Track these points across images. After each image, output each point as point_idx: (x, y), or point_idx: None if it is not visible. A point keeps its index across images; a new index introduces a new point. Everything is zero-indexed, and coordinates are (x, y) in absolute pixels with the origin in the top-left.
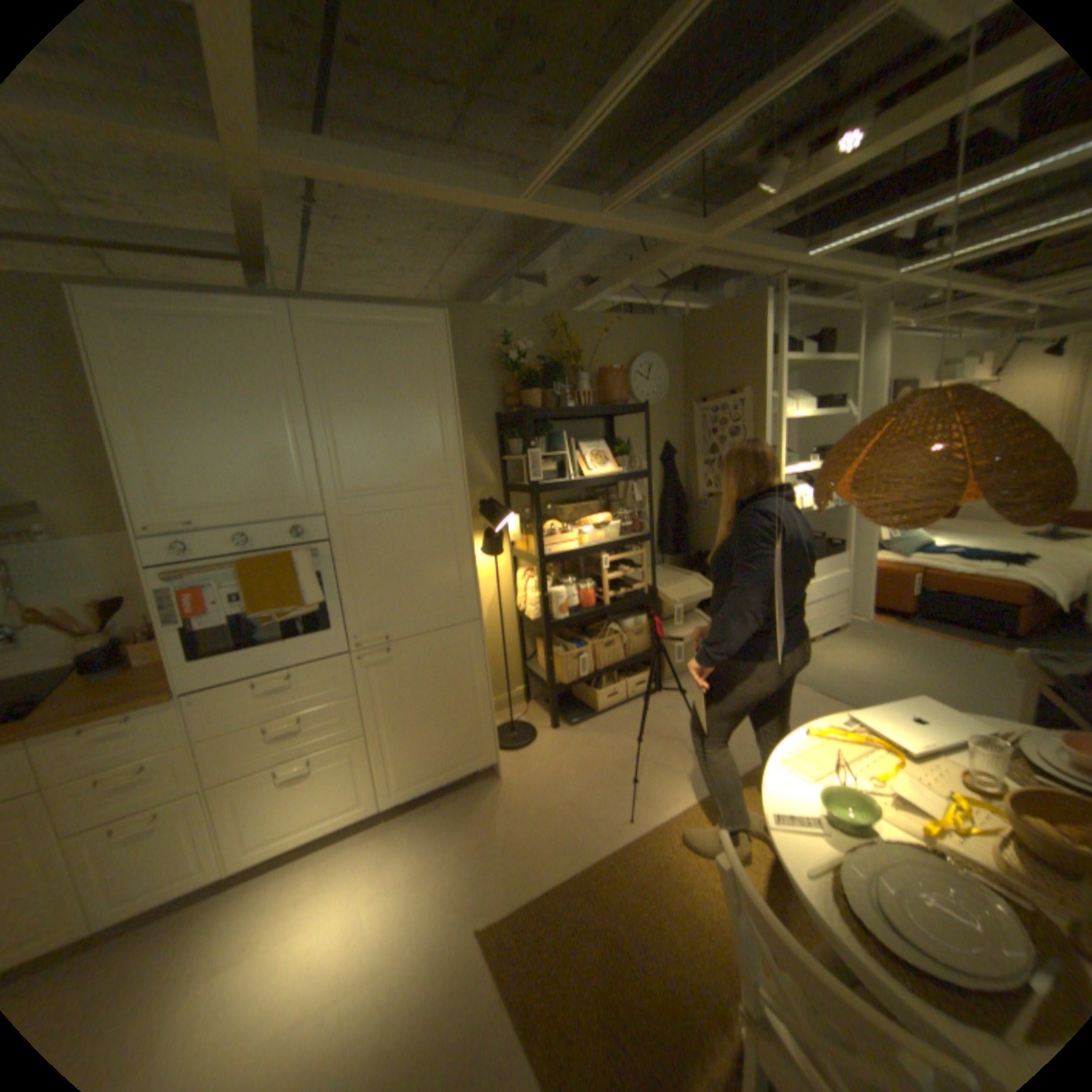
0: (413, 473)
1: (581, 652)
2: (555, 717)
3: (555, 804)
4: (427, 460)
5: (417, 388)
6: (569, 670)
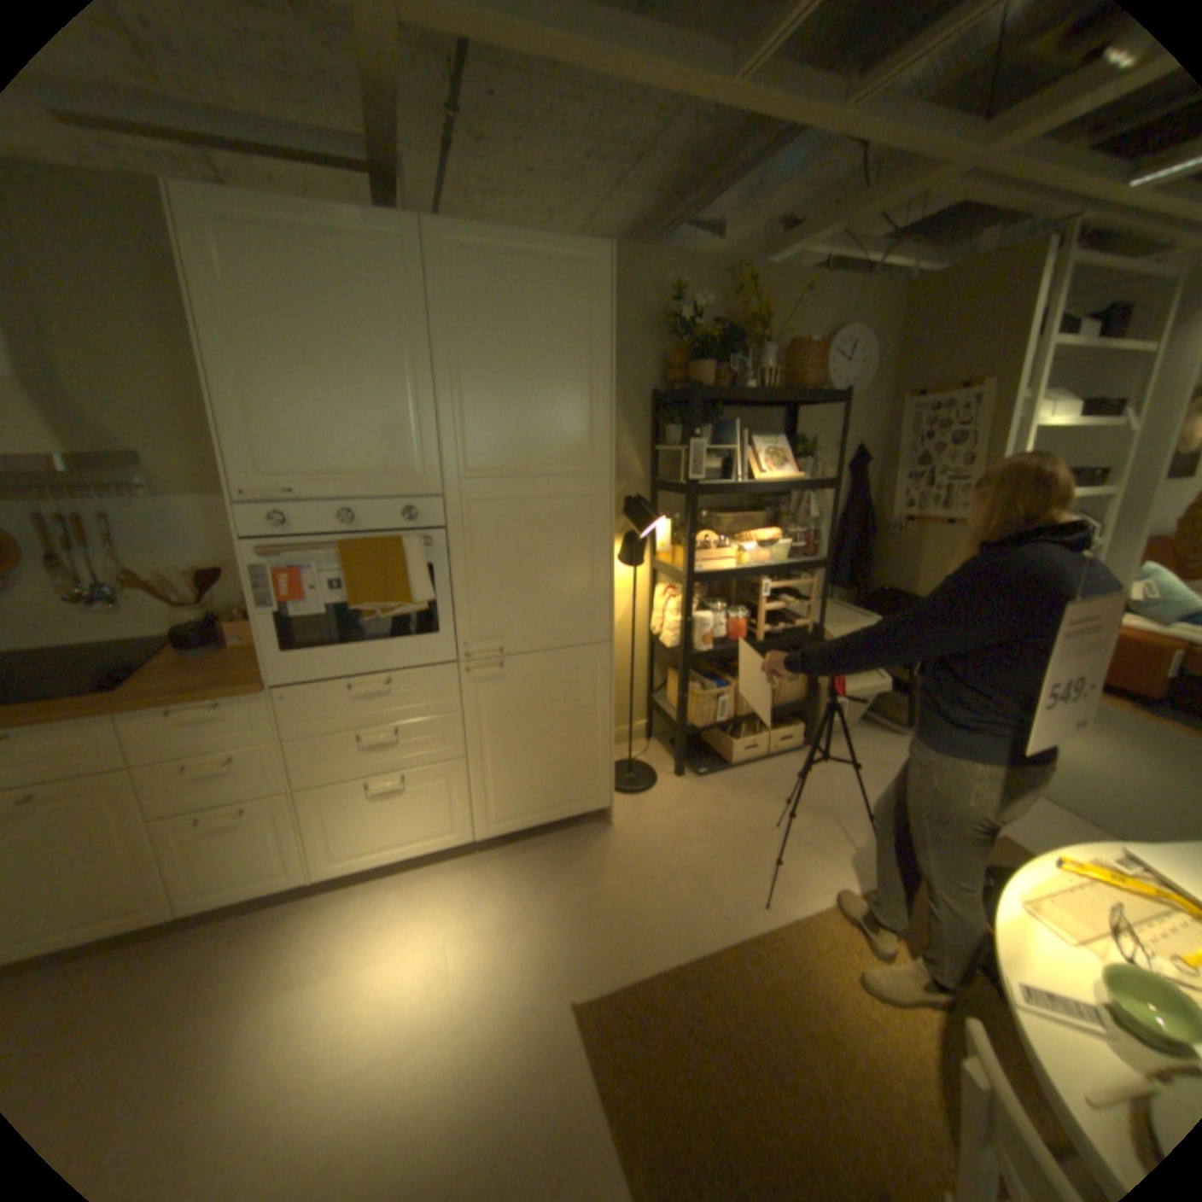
0: (552, 454)
1: (722, 692)
2: (681, 763)
3: (675, 866)
4: (570, 439)
5: (568, 345)
6: (705, 712)
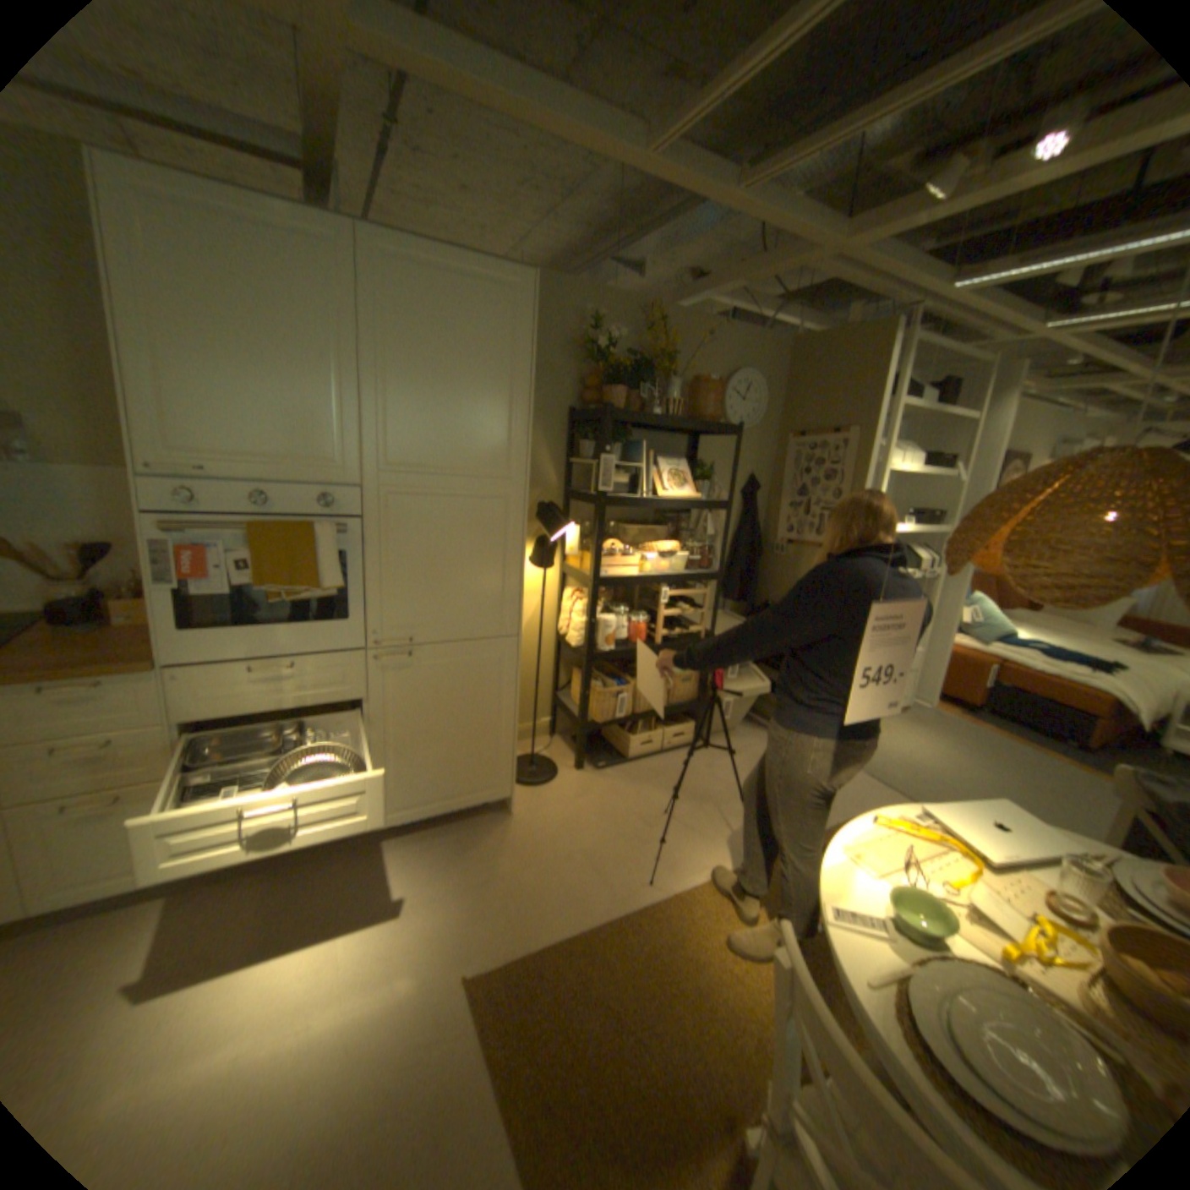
0: (470, 456)
1: (621, 690)
2: (581, 757)
3: (569, 851)
4: (489, 444)
5: (491, 358)
6: (605, 708)
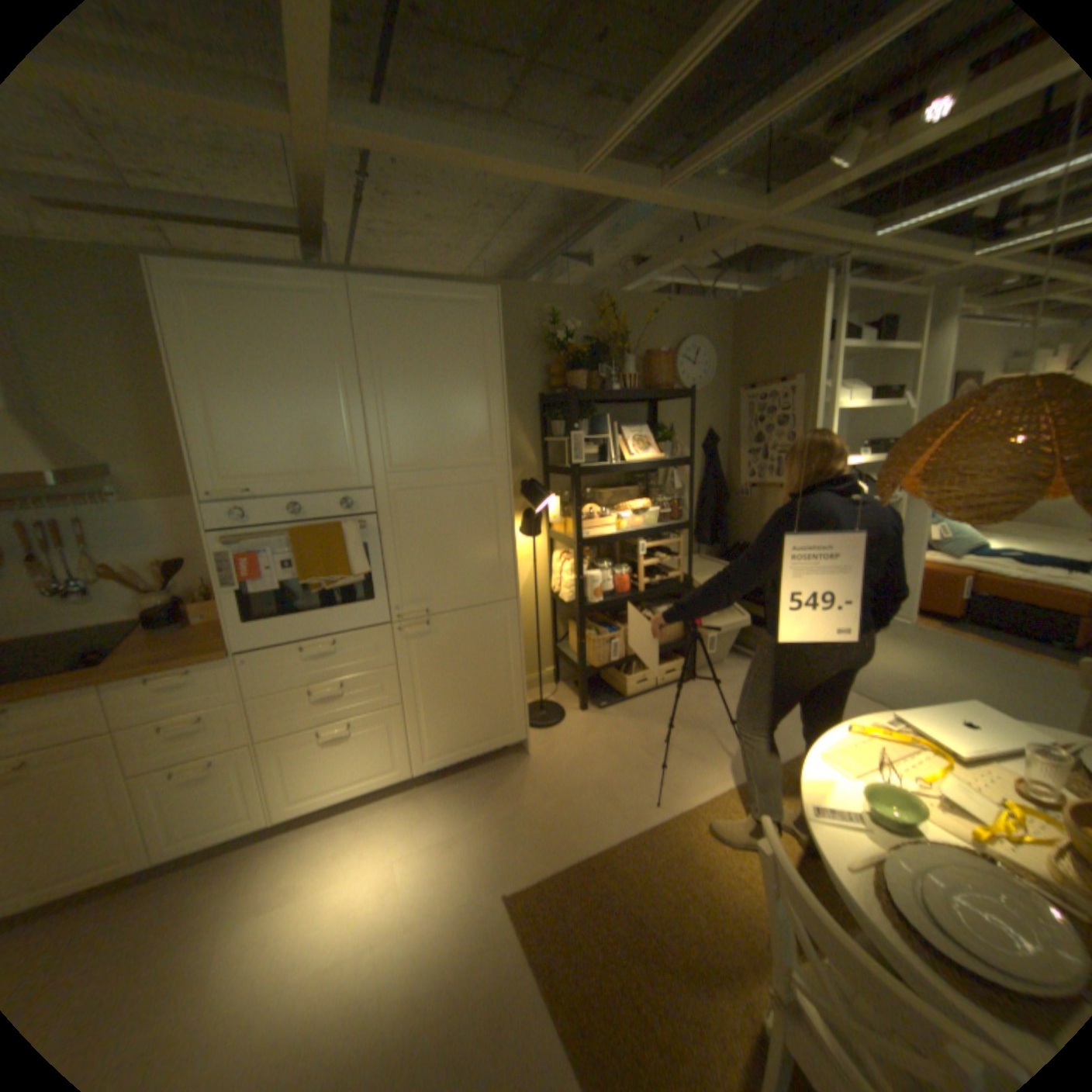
0: (459, 450)
1: (613, 636)
2: (584, 699)
3: (582, 782)
4: (473, 438)
5: (466, 366)
6: (600, 654)
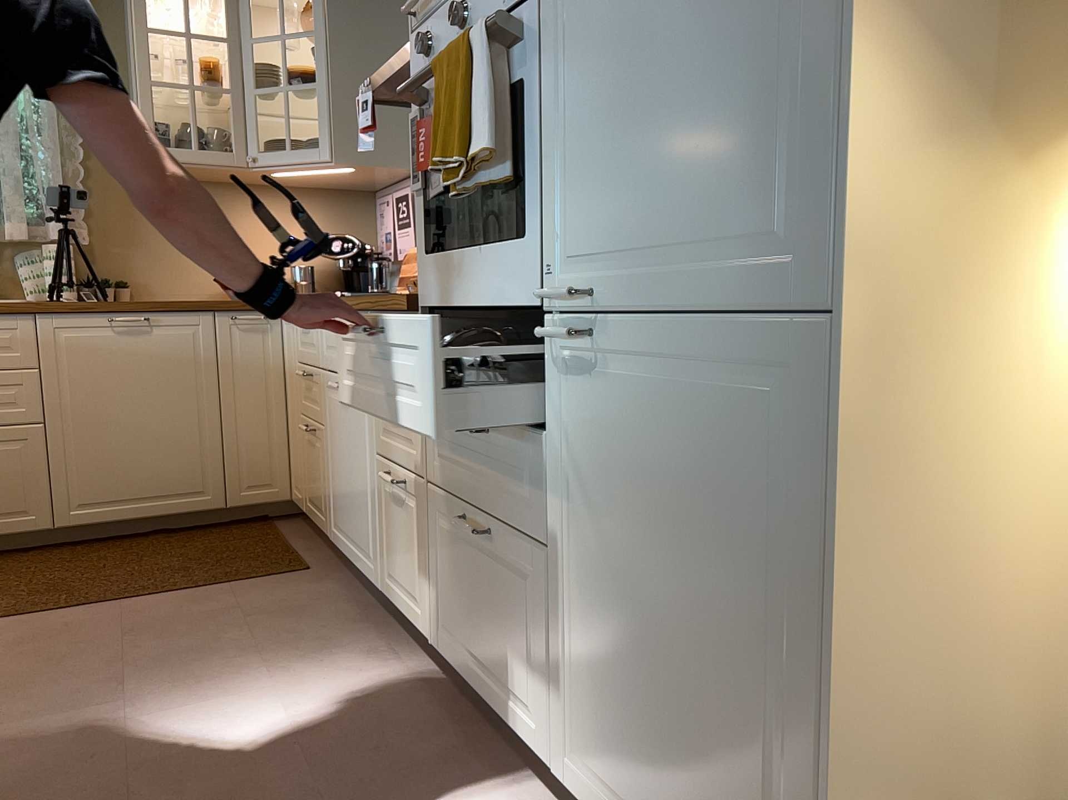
0: None
1: None
2: None
3: None
4: None
5: None
6: None
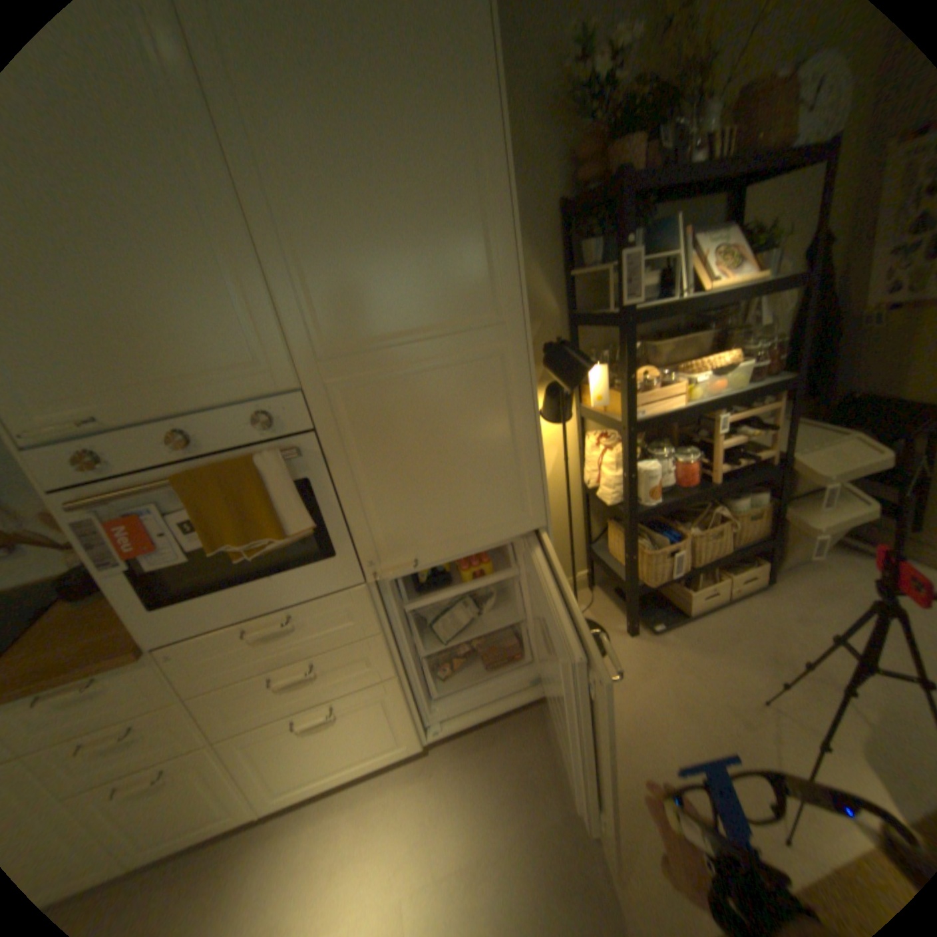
0: (438, 302)
1: (678, 547)
2: (635, 622)
3: (653, 770)
4: (461, 275)
5: (435, 124)
6: (659, 571)
